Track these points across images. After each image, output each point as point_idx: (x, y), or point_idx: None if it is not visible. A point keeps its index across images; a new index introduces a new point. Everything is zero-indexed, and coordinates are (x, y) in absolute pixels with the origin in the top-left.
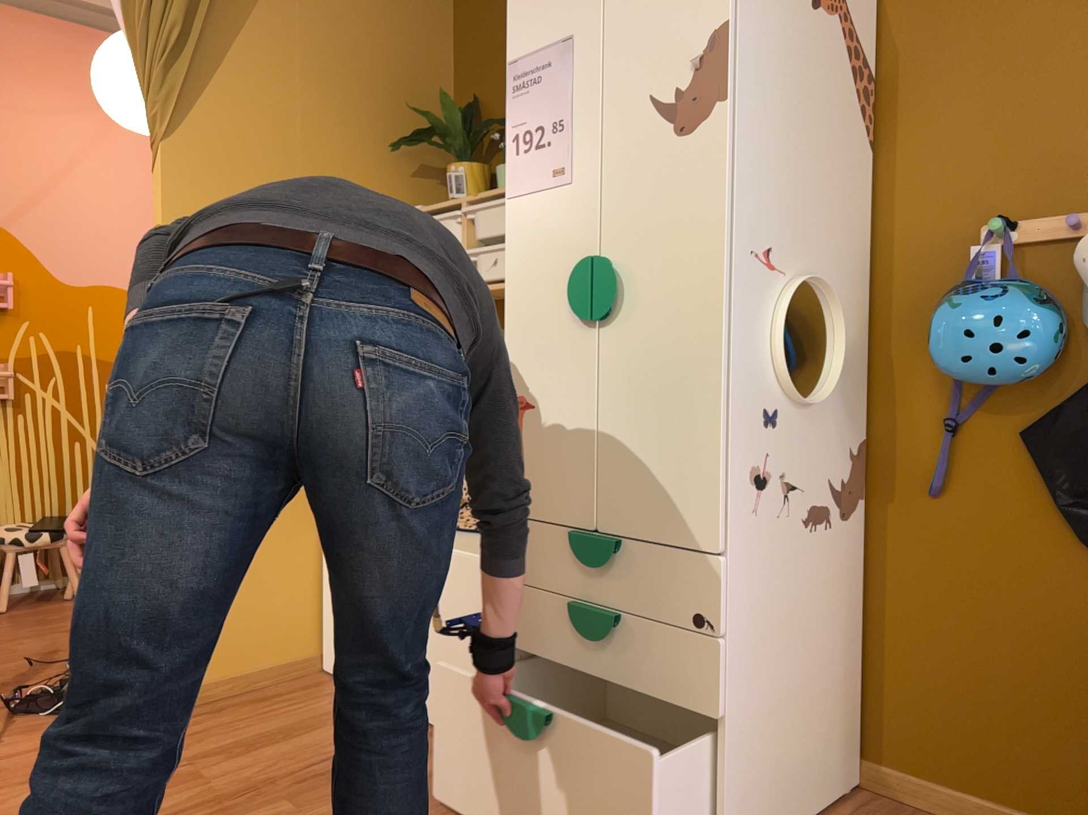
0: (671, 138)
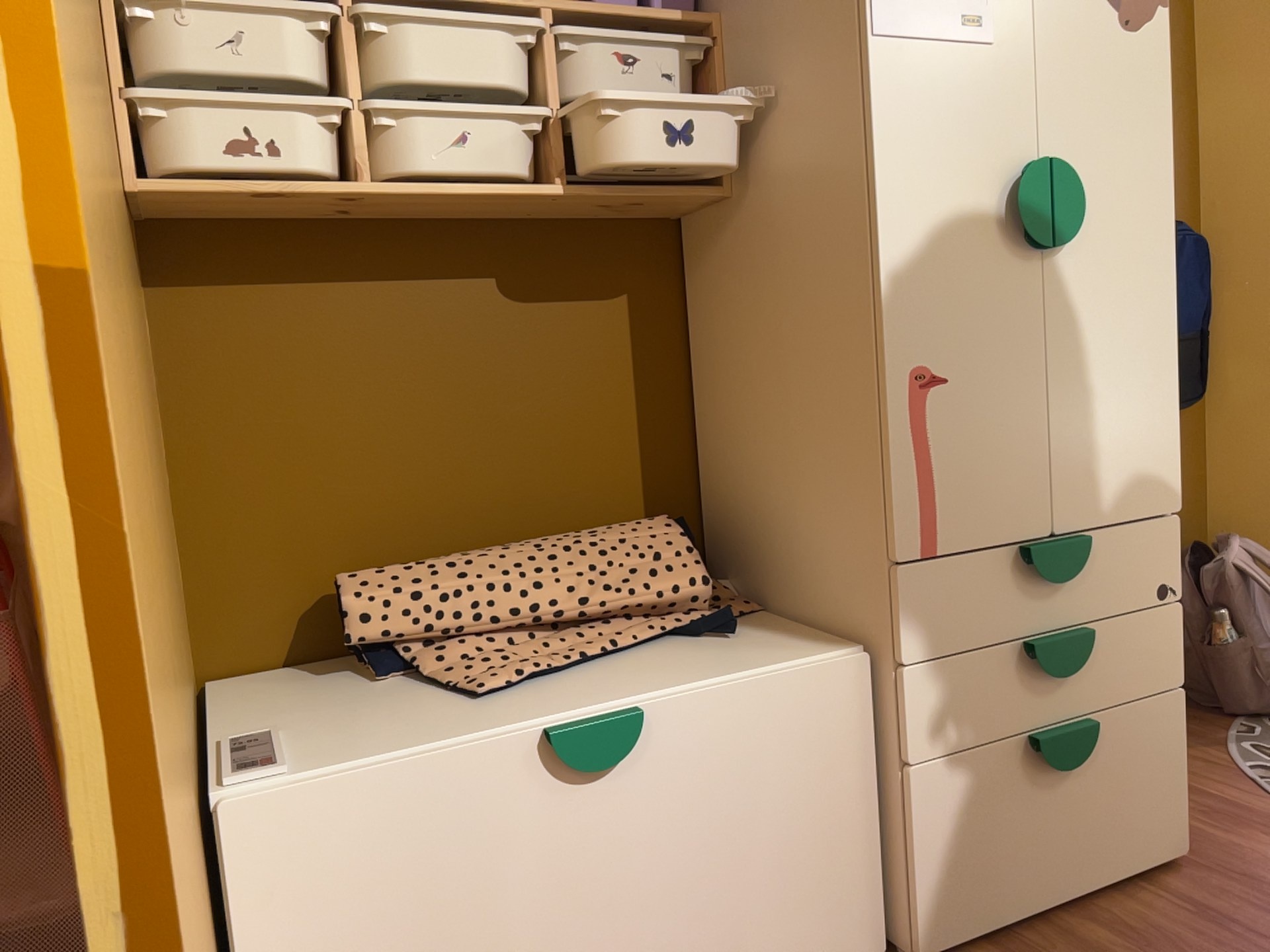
0: (1115, 29)
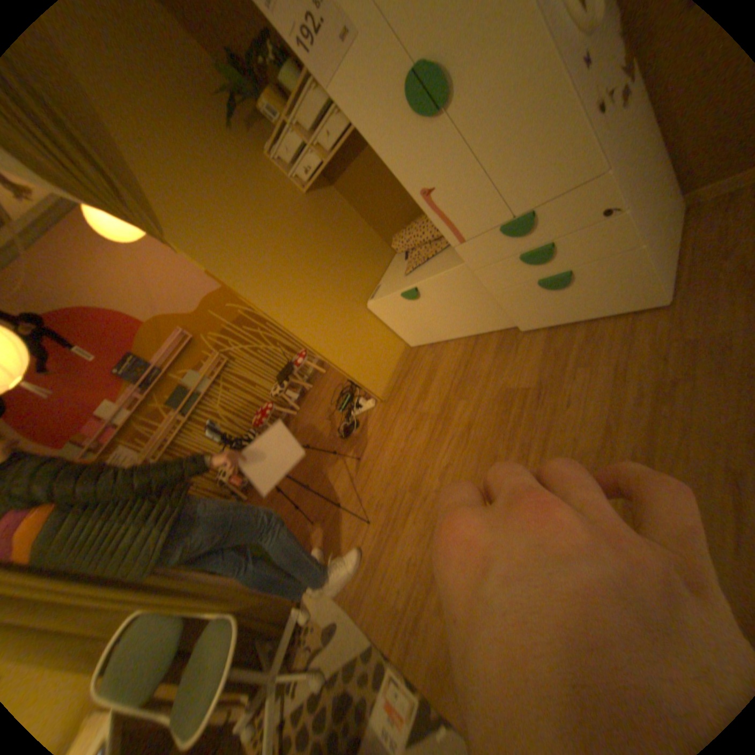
0: None
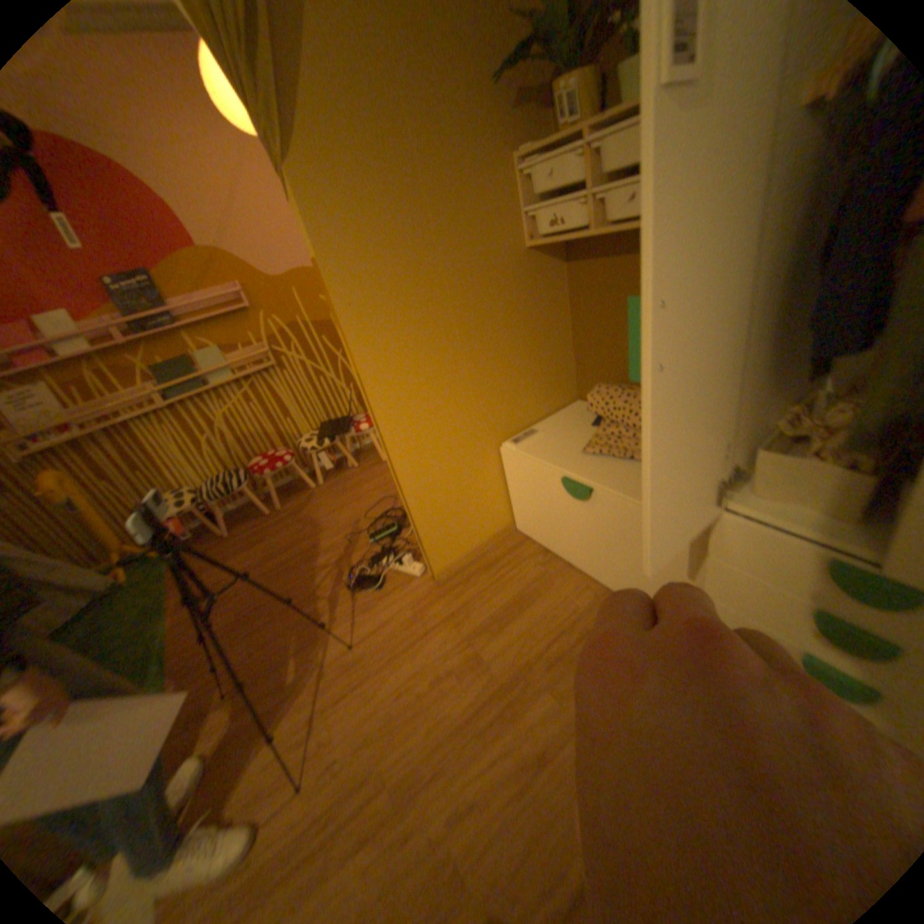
0: None
